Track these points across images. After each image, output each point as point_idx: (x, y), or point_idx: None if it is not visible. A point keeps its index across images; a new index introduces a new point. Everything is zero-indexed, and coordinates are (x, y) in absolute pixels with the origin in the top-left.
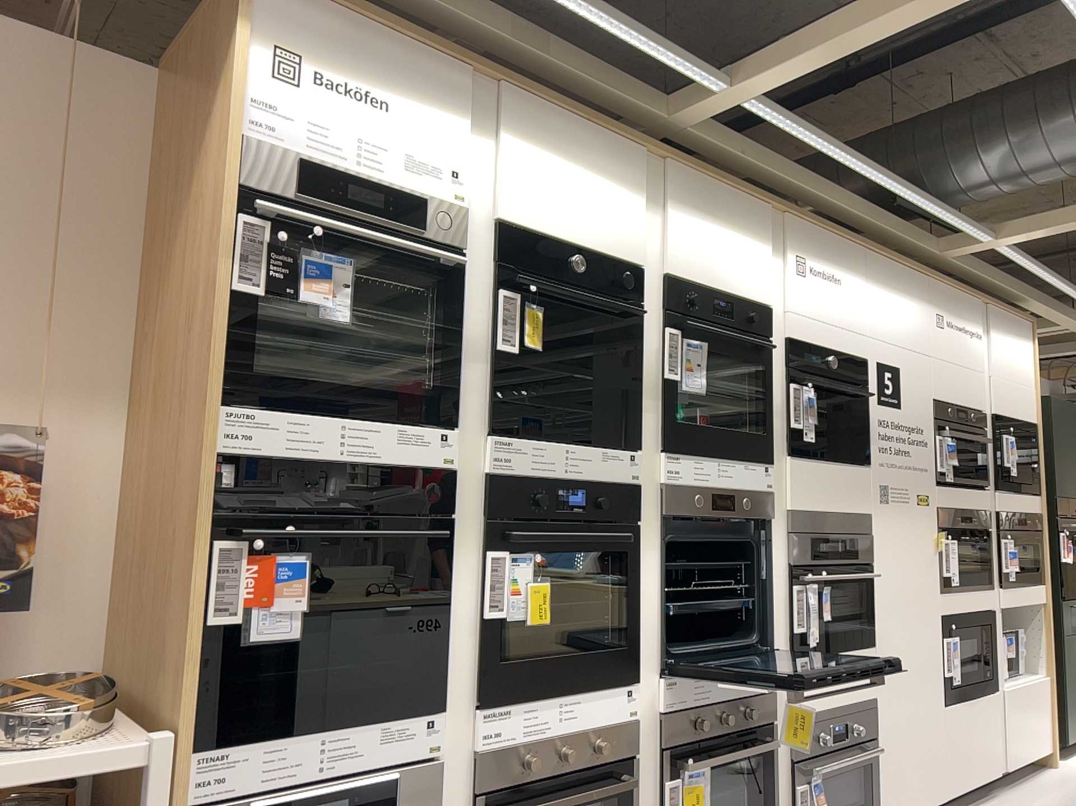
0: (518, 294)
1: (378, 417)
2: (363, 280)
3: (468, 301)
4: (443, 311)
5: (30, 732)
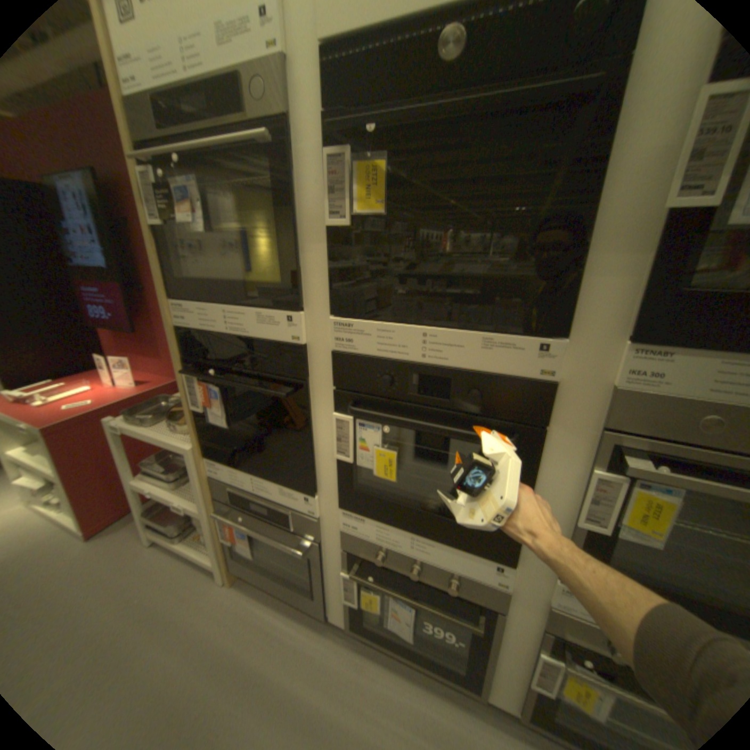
0: (348, 138)
1: (237, 303)
2: (236, 180)
3: (295, 172)
4: (273, 192)
5: (172, 427)
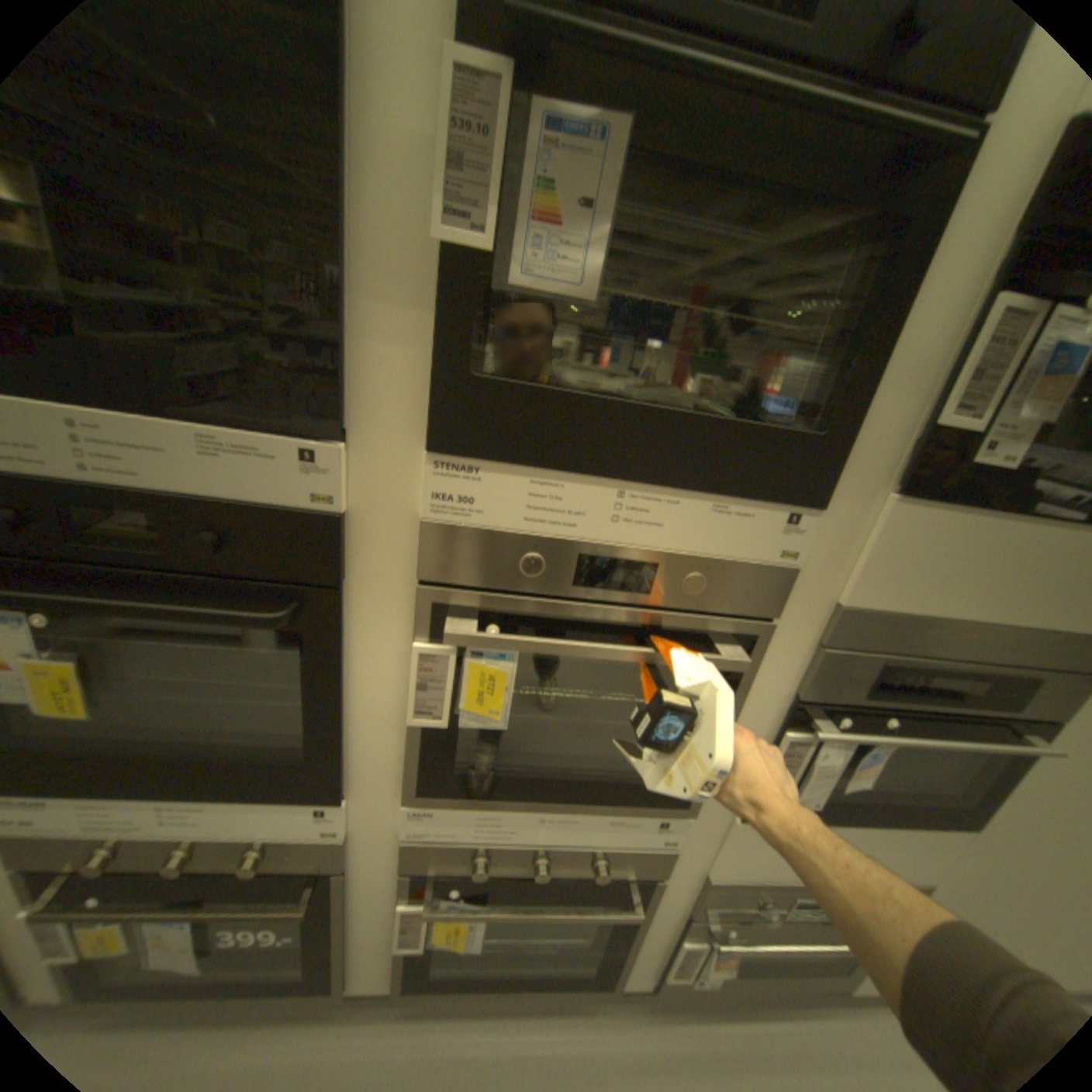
0: None
1: None
2: None
3: None
4: None
5: None
